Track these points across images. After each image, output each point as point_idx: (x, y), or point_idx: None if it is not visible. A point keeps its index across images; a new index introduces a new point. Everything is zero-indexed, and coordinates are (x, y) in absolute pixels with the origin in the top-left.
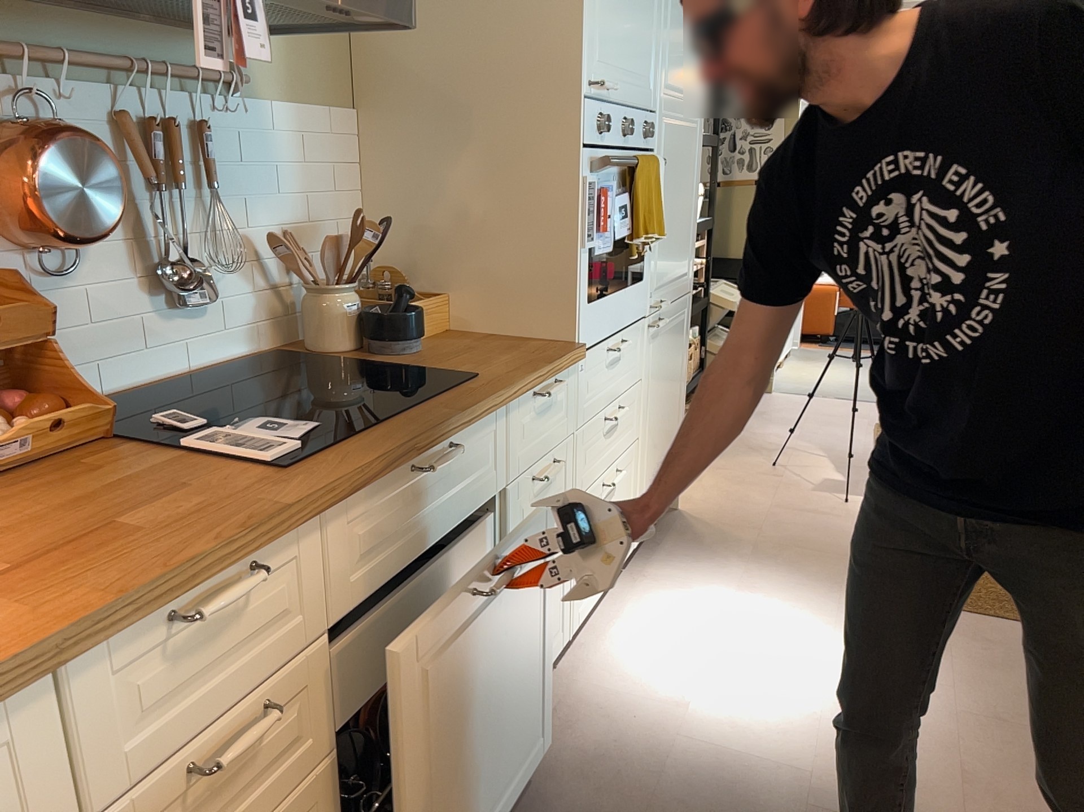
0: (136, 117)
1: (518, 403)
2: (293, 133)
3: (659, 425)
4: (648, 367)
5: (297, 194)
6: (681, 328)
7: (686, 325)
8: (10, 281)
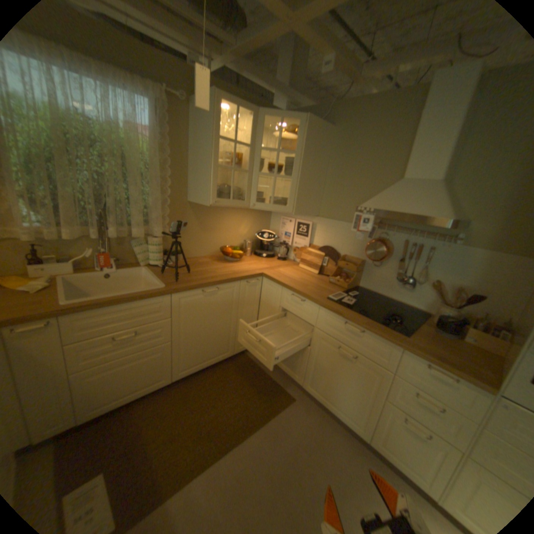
0: (411, 242)
1: (413, 357)
2: (484, 259)
3: None
4: None
5: (476, 279)
6: None
7: None
8: (363, 263)
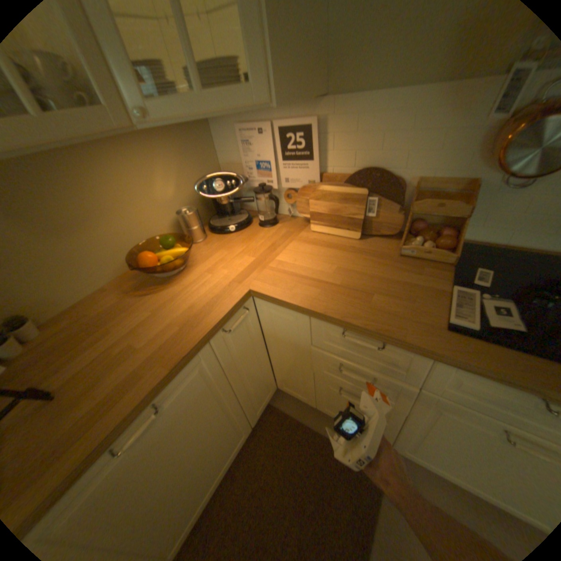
0: None
1: None
2: None
3: None
4: None
5: None
6: None
7: None
8: (480, 186)
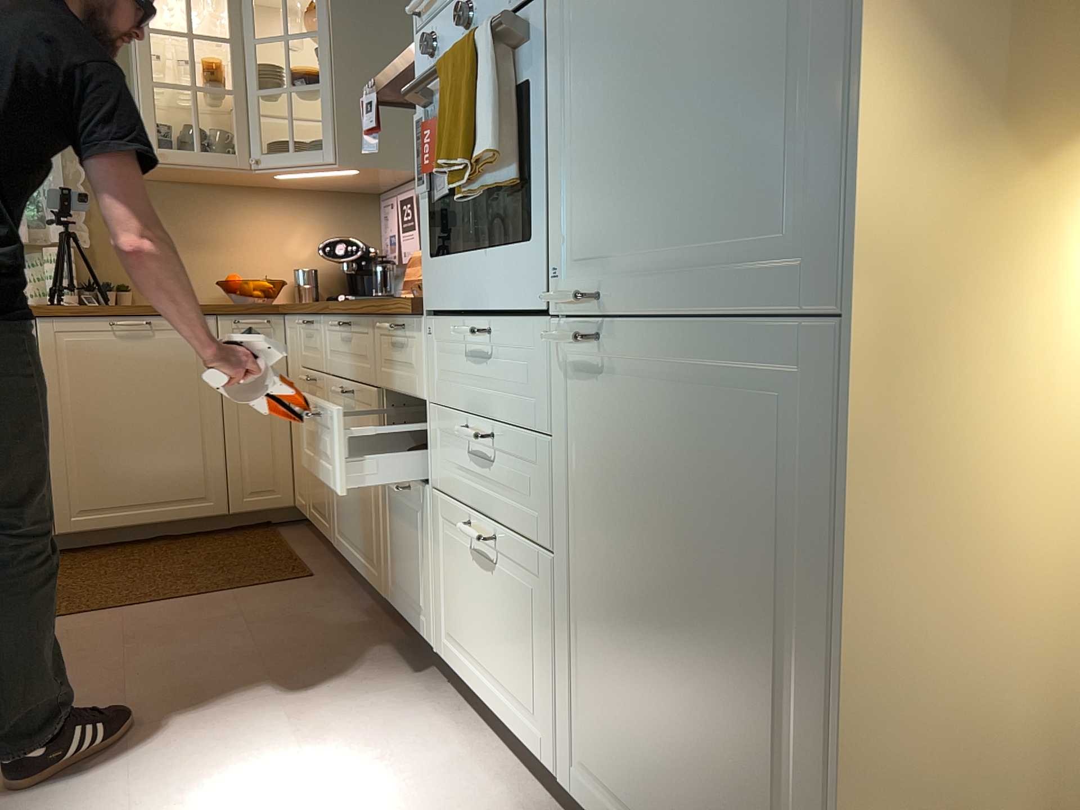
0: None
1: (379, 324)
2: None
3: (636, 621)
4: (567, 427)
5: None
6: (757, 430)
7: (817, 442)
8: None
